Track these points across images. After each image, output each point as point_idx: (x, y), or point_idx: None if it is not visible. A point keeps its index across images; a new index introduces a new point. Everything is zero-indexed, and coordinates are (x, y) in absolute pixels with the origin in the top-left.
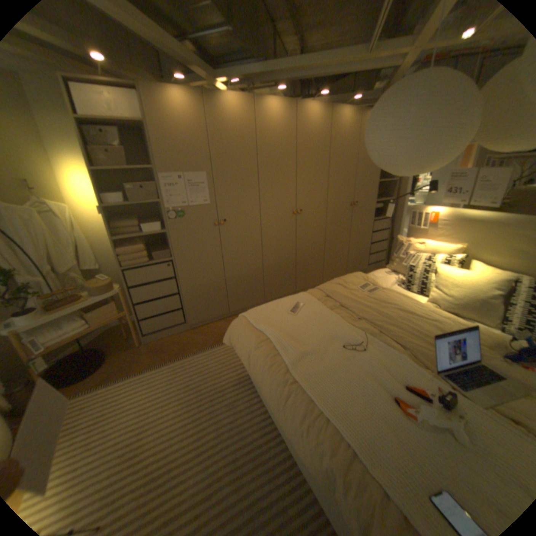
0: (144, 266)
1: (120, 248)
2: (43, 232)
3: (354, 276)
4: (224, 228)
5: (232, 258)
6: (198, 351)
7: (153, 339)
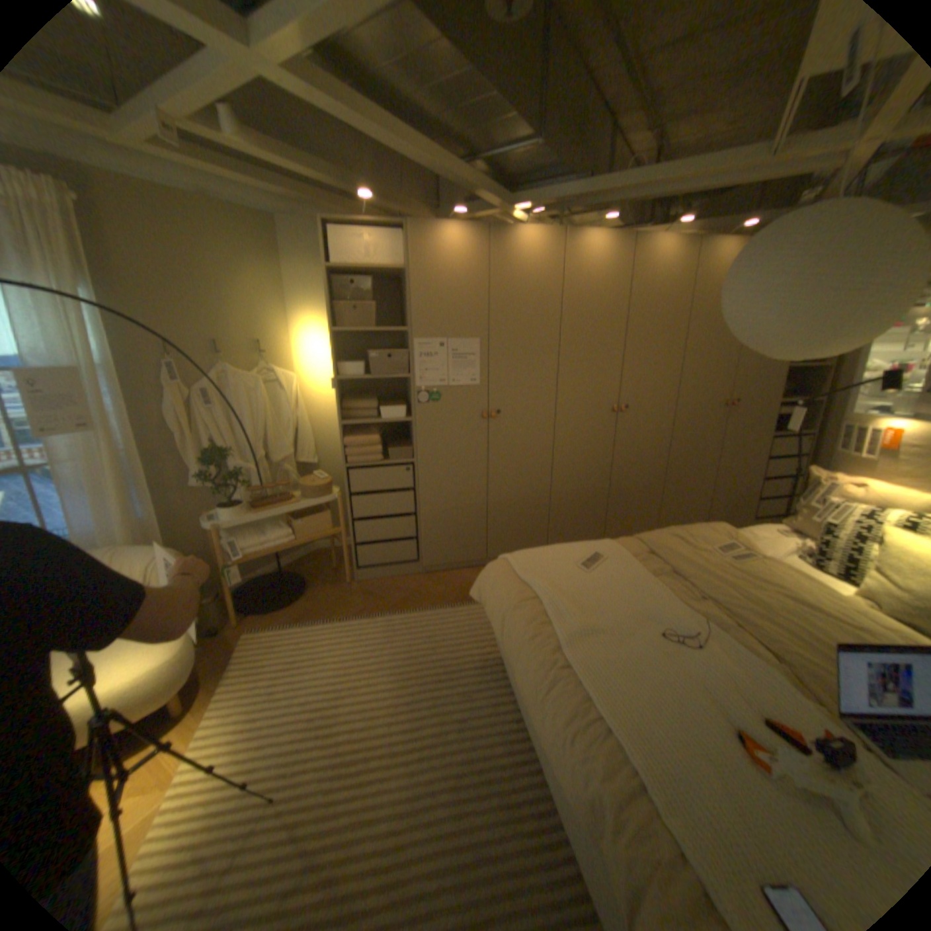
0: (376, 467)
1: (350, 438)
2: (266, 407)
3: (712, 529)
4: (497, 425)
5: (502, 472)
6: (431, 607)
7: (371, 577)
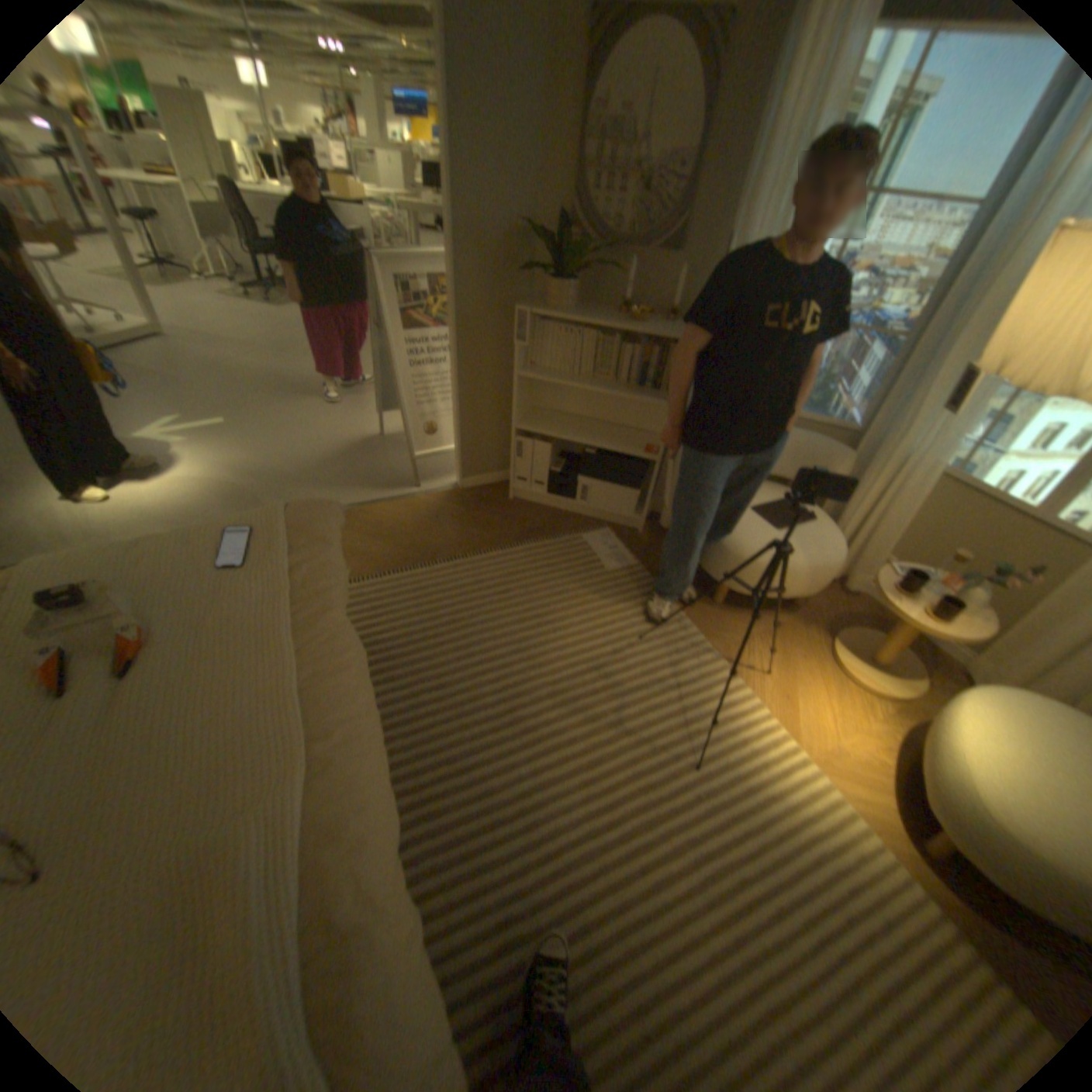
0: None
1: None
2: None
3: None
4: None
5: None
6: None
7: None
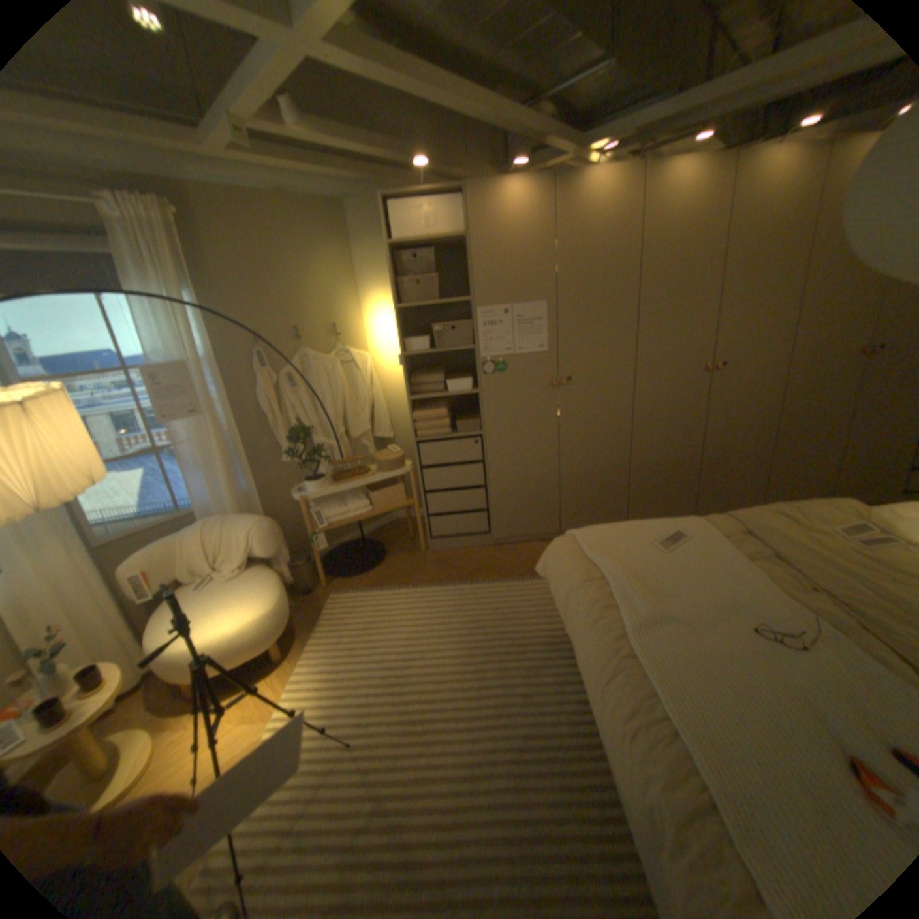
0: (445, 440)
1: (419, 412)
2: (344, 386)
3: (834, 506)
4: (568, 392)
5: (576, 441)
6: (502, 579)
7: (444, 546)
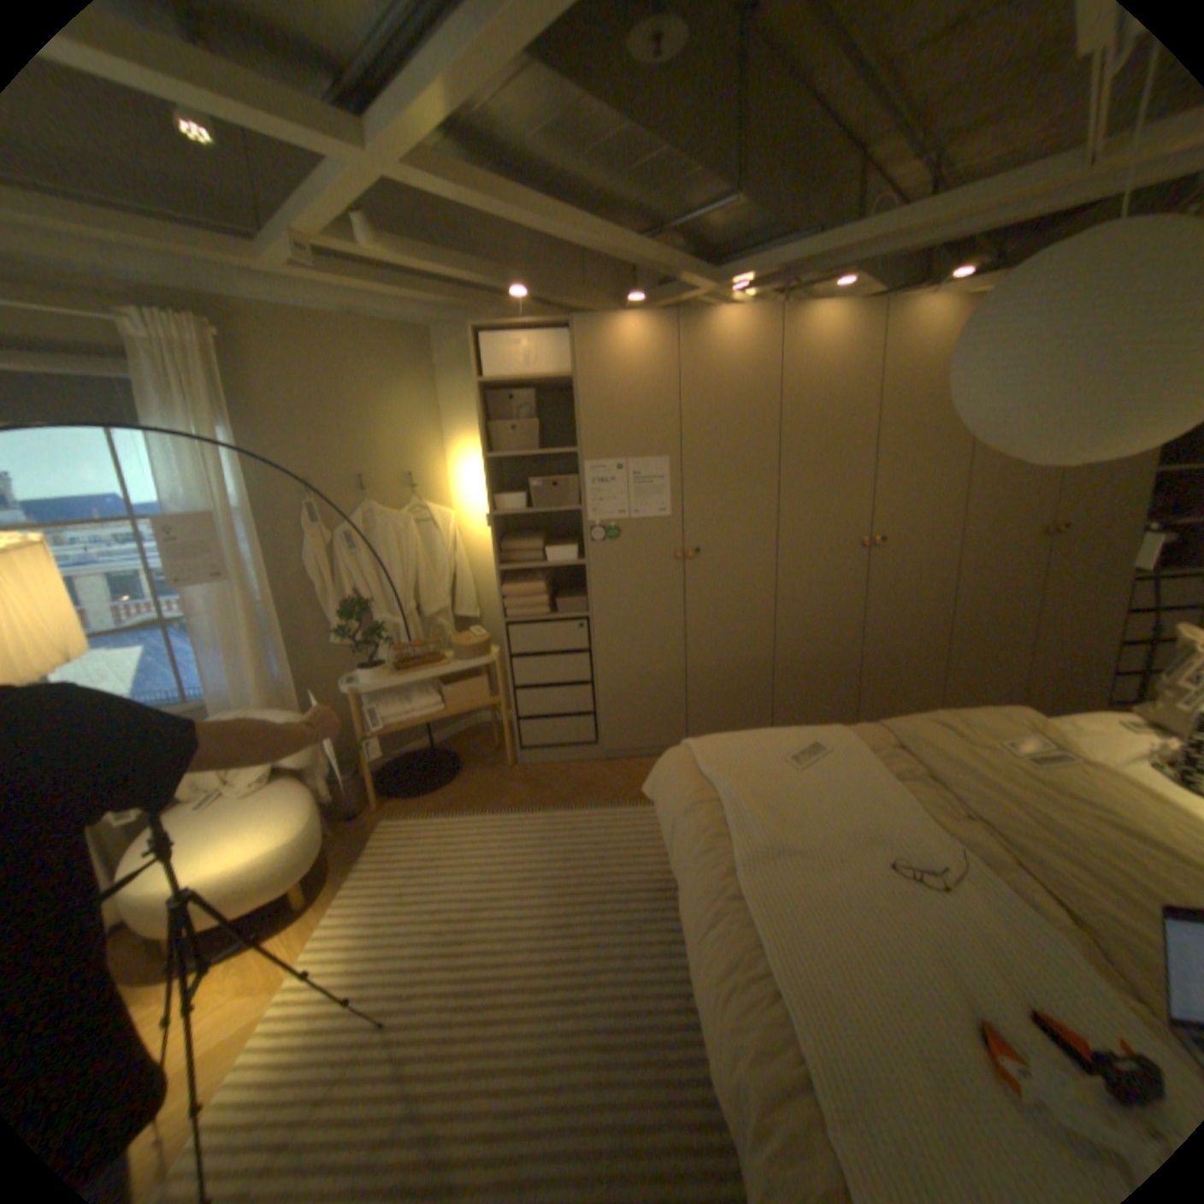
0: (541, 622)
1: (510, 586)
2: (417, 550)
3: (1006, 716)
4: (696, 567)
5: (706, 629)
6: (608, 805)
7: (538, 761)
